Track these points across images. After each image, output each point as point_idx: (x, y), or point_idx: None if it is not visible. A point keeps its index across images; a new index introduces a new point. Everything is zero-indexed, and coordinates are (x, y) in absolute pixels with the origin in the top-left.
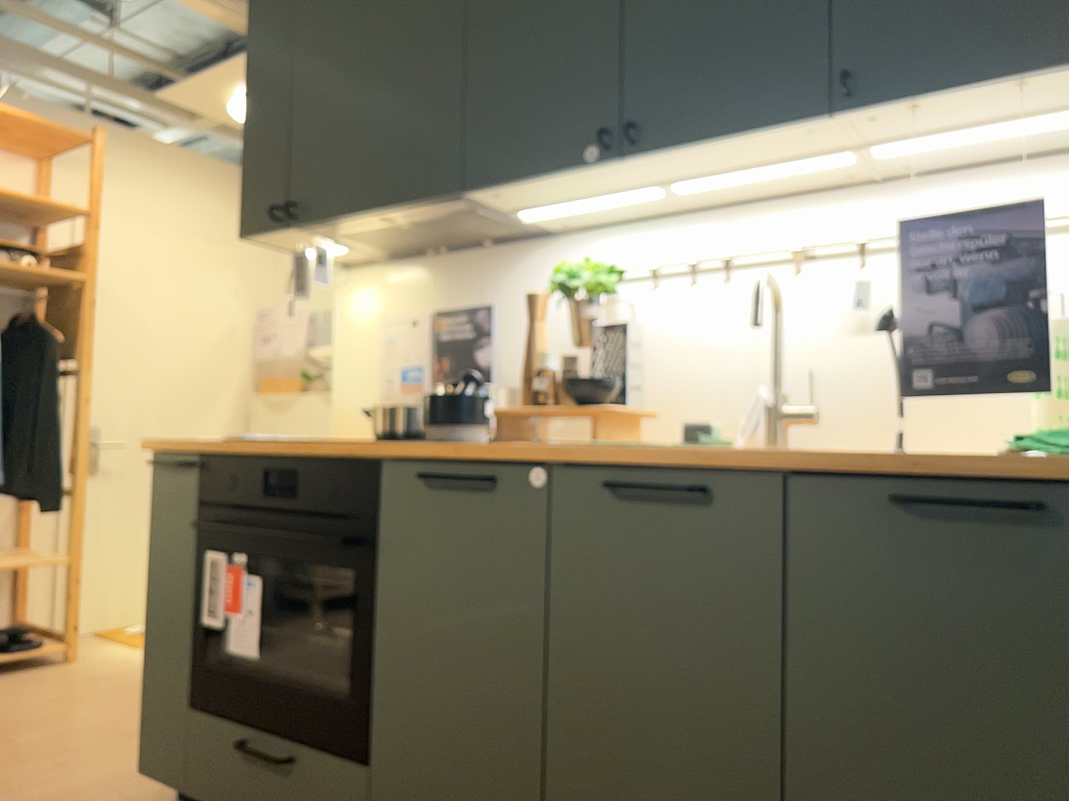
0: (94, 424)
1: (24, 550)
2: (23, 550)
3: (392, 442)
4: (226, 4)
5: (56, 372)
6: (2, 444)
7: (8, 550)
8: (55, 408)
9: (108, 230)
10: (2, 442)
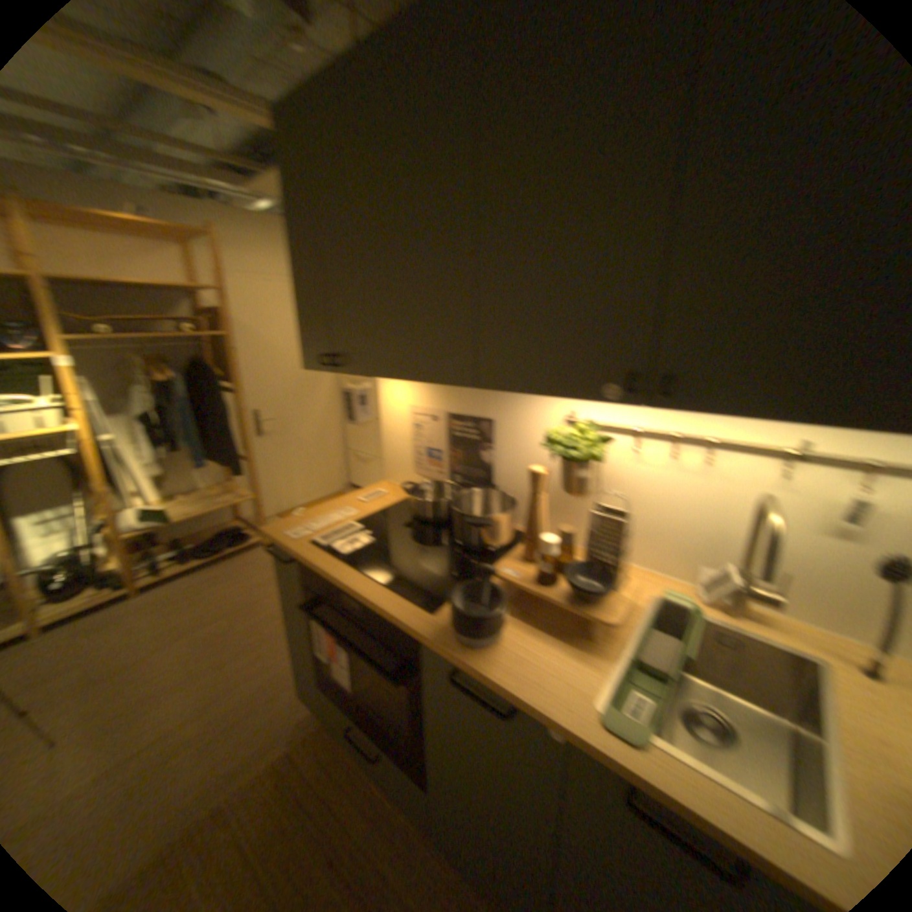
0: (252, 408)
1: (230, 482)
2: (230, 483)
3: (425, 611)
4: (264, 112)
5: (217, 397)
6: (201, 434)
7: (221, 485)
8: (222, 418)
9: (231, 286)
10: (200, 433)
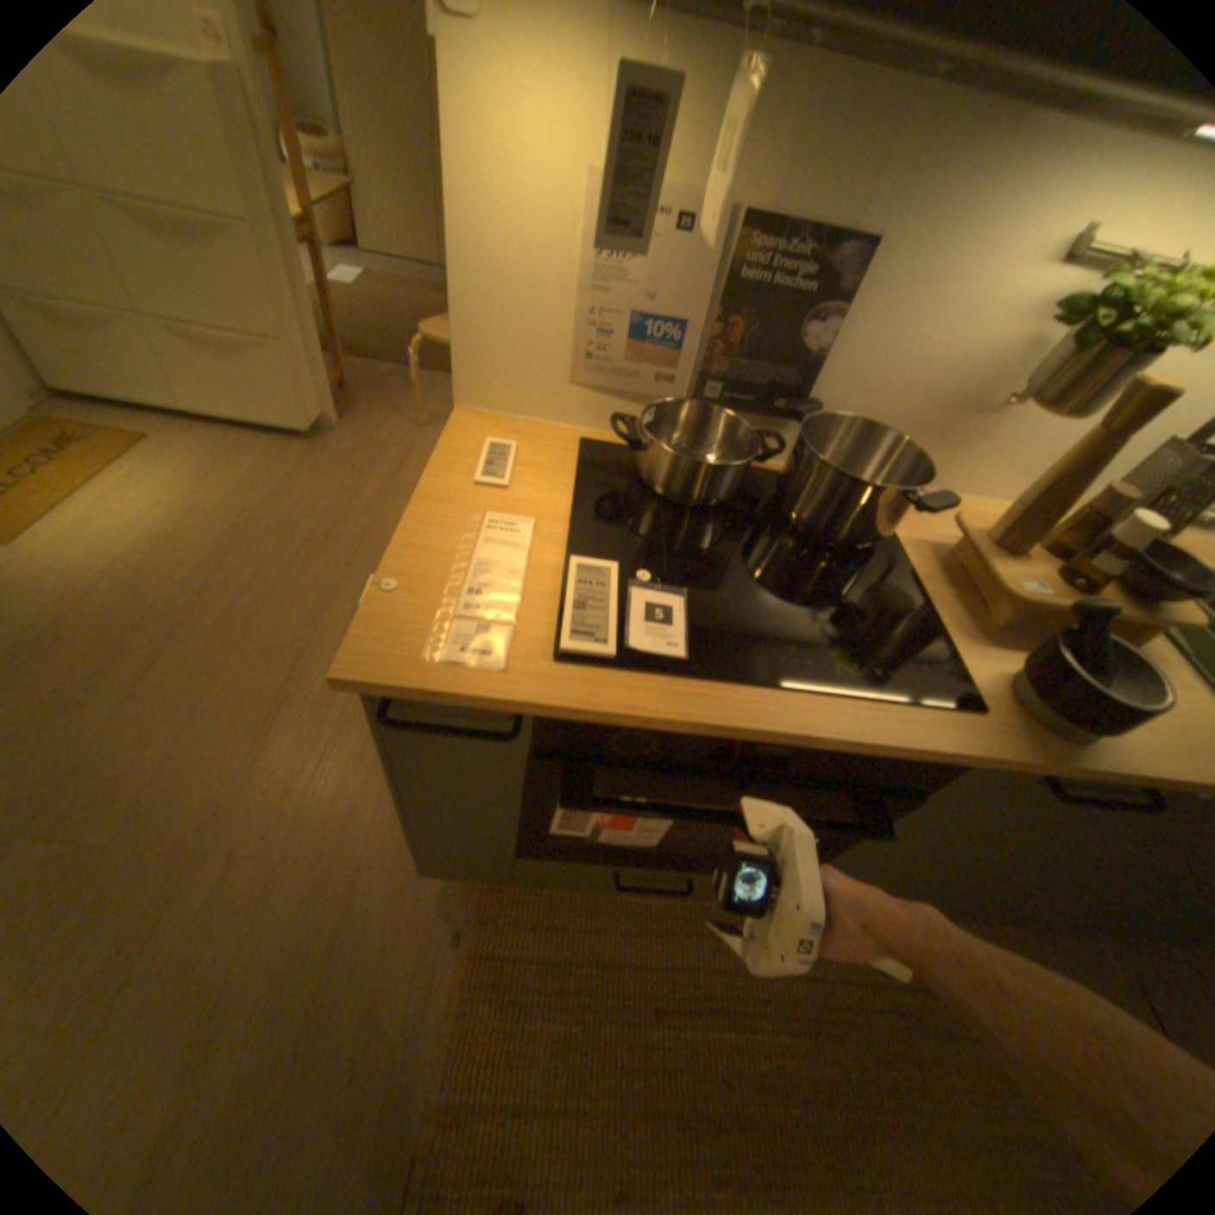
0: None
1: None
2: None
3: (977, 711)
4: None
5: None
6: None
7: None
8: None
9: None
10: None
